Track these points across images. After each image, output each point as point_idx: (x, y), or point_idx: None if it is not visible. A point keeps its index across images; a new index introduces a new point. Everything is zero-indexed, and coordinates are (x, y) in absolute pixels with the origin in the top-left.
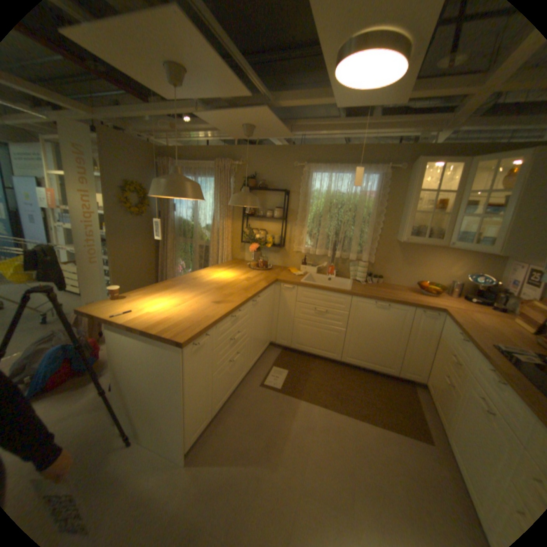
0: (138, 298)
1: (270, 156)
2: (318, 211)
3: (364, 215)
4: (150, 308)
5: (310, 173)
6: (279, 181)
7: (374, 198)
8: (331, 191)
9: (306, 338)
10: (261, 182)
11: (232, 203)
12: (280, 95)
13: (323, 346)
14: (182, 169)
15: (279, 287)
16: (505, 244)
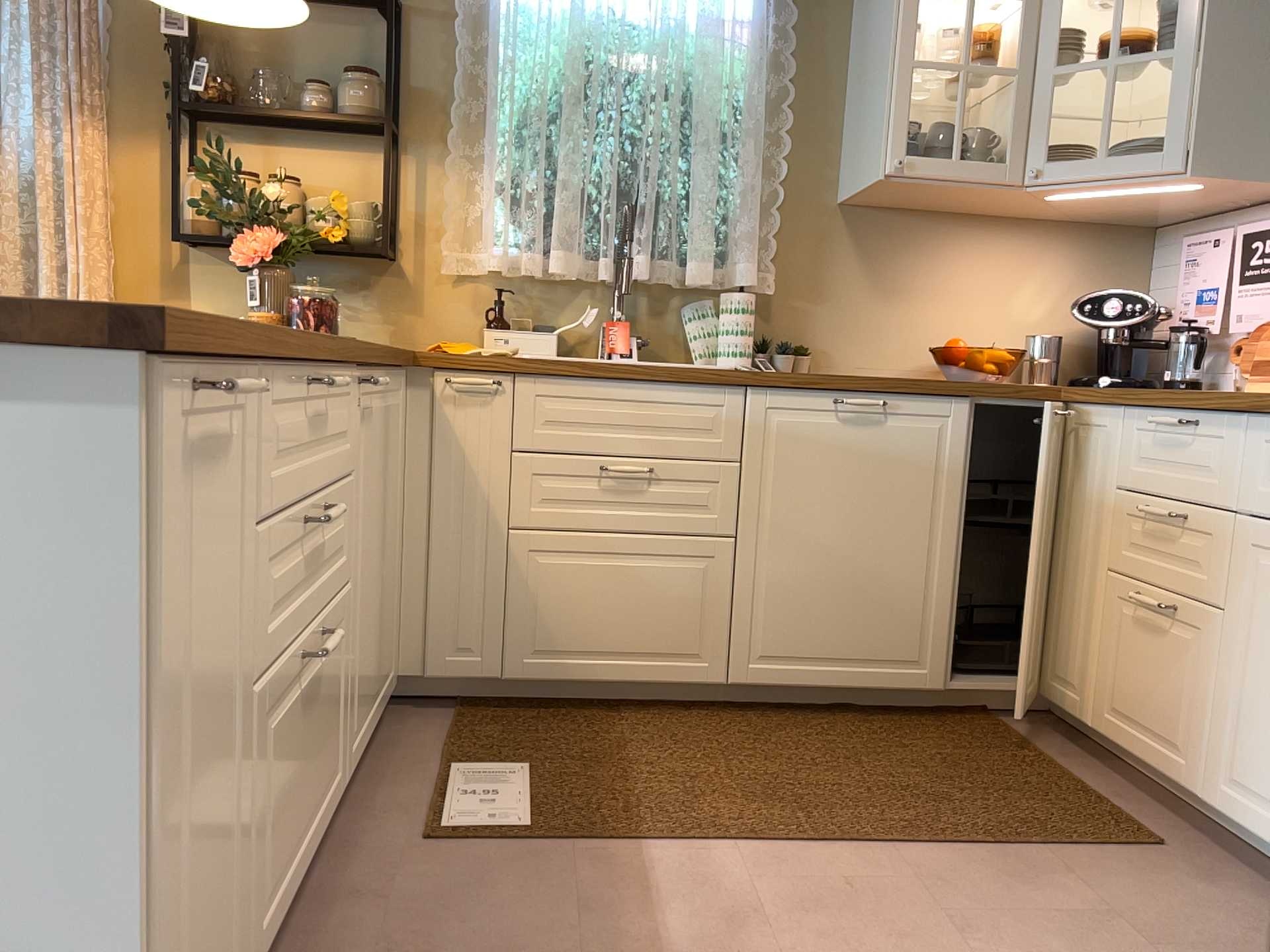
0: None
1: None
2: (542, 93)
3: (721, 110)
4: None
5: None
6: None
7: (752, 41)
8: (587, 11)
9: (572, 615)
10: None
11: None
12: None
13: (651, 636)
14: None
15: (426, 395)
16: (1193, 138)
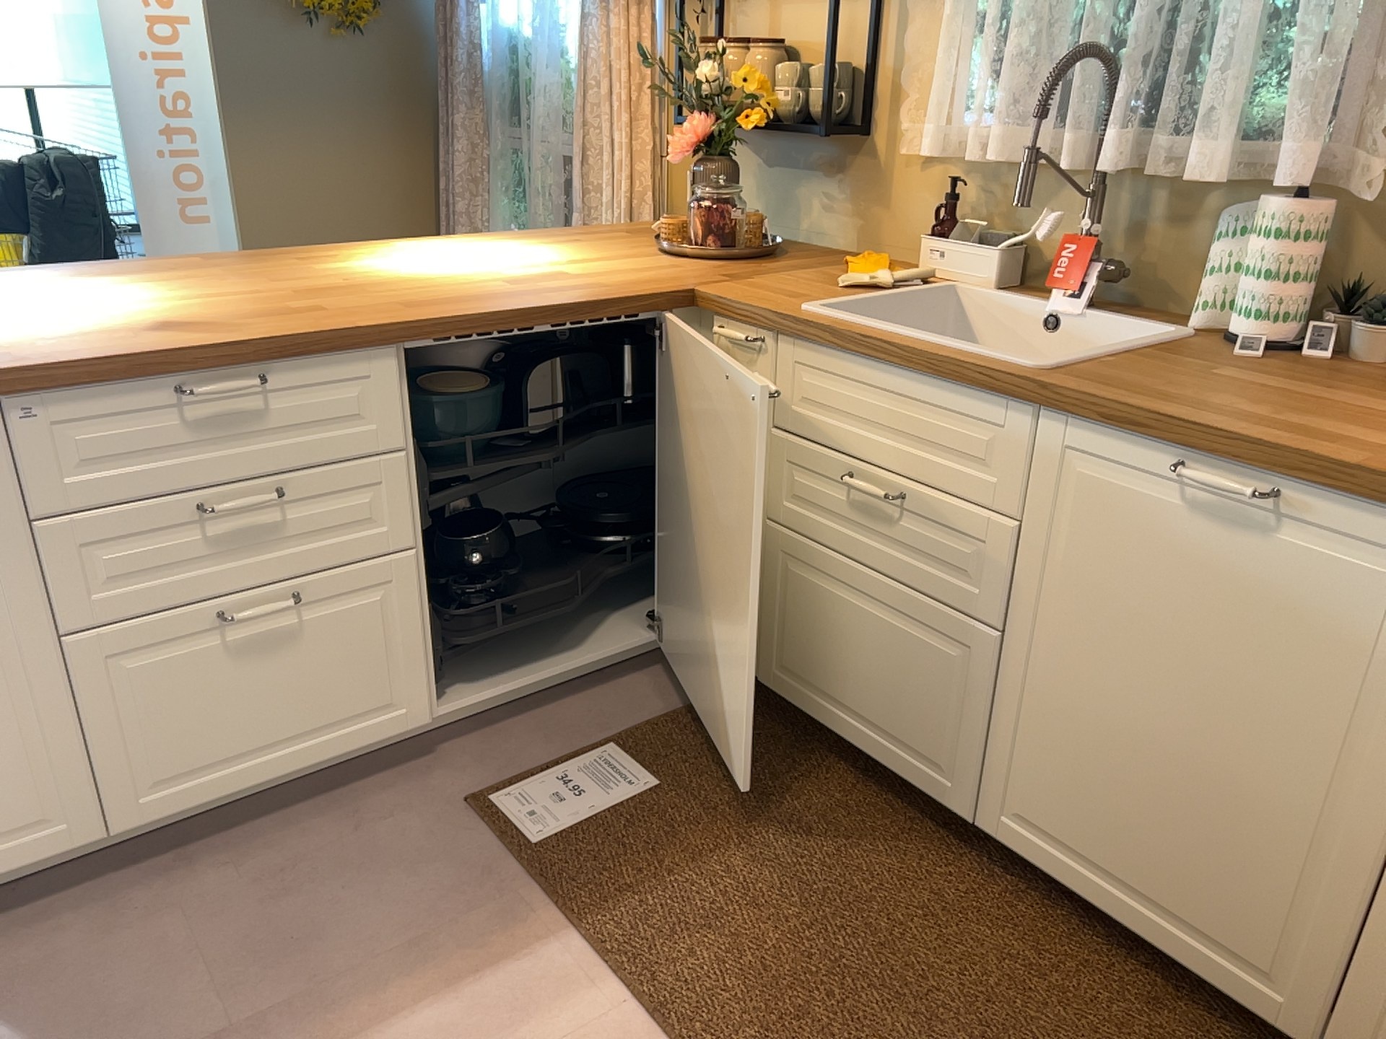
0: None
1: None
2: None
3: None
4: None
5: None
6: None
7: None
8: None
9: (816, 643)
10: None
11: None
12: None
13: (891, 711)
14: None
15: (714, 339)
16: None
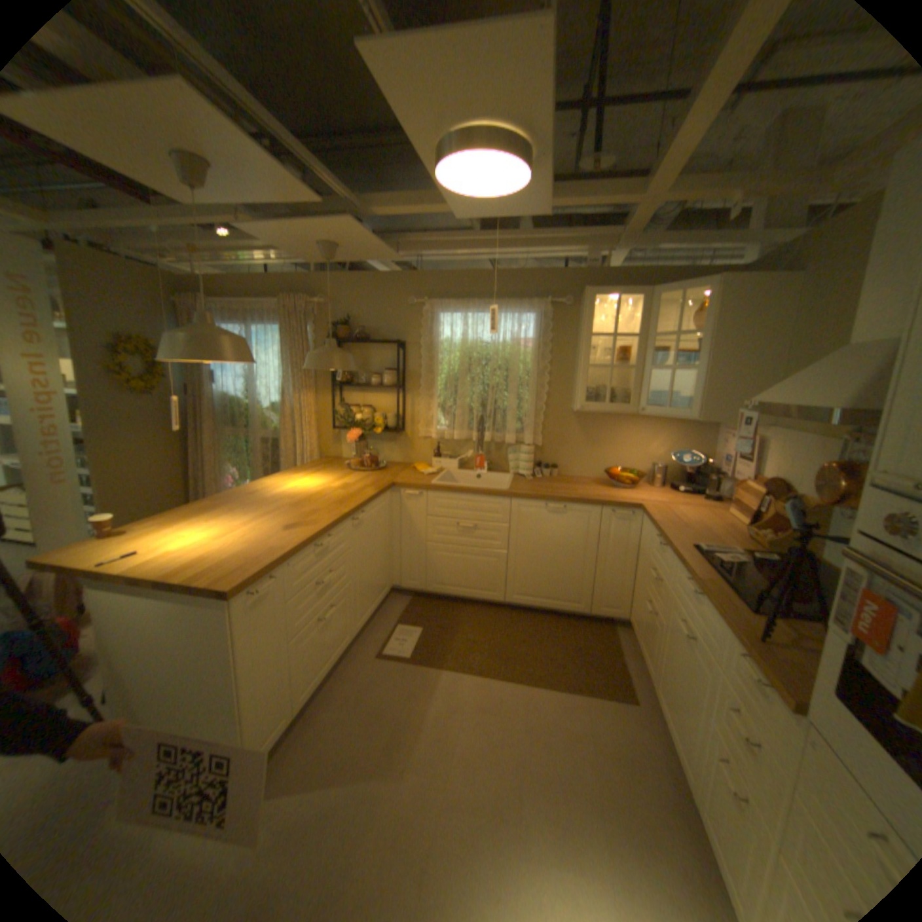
0: (149, 532)
1: (369, 289)
2: (452, 372)
3: (521, 375)
4: (171, 546)
5: (435, 314)
6: (387, 327)
7: (532, 348)
8: (468, 340)
9: (448, 573)
10: (358, 331)
11: (311, 367)
12: (371, 200)
13: (476, 582)
14: (222, 313)
15: (399, 495)
16: (703, 405)
